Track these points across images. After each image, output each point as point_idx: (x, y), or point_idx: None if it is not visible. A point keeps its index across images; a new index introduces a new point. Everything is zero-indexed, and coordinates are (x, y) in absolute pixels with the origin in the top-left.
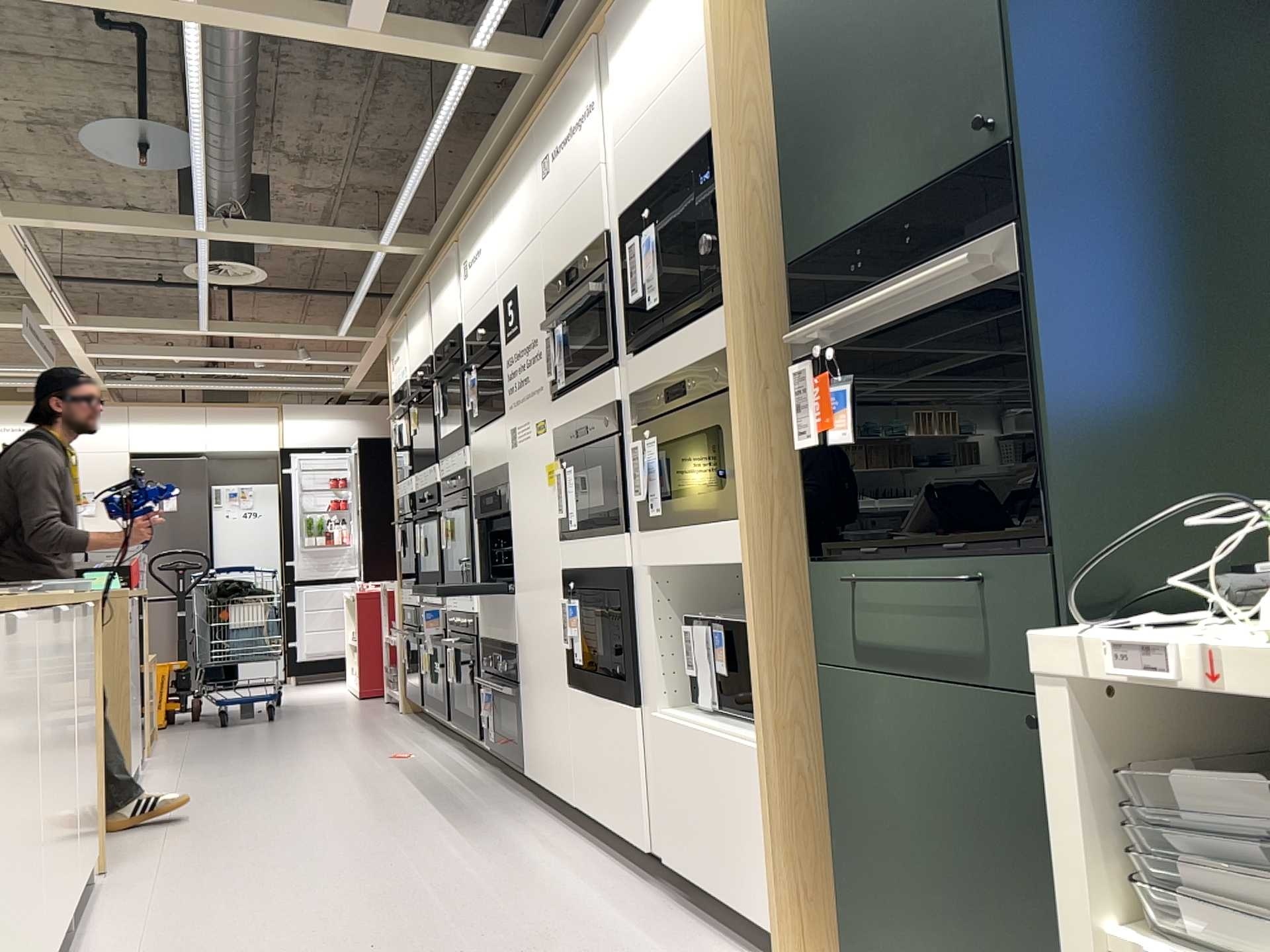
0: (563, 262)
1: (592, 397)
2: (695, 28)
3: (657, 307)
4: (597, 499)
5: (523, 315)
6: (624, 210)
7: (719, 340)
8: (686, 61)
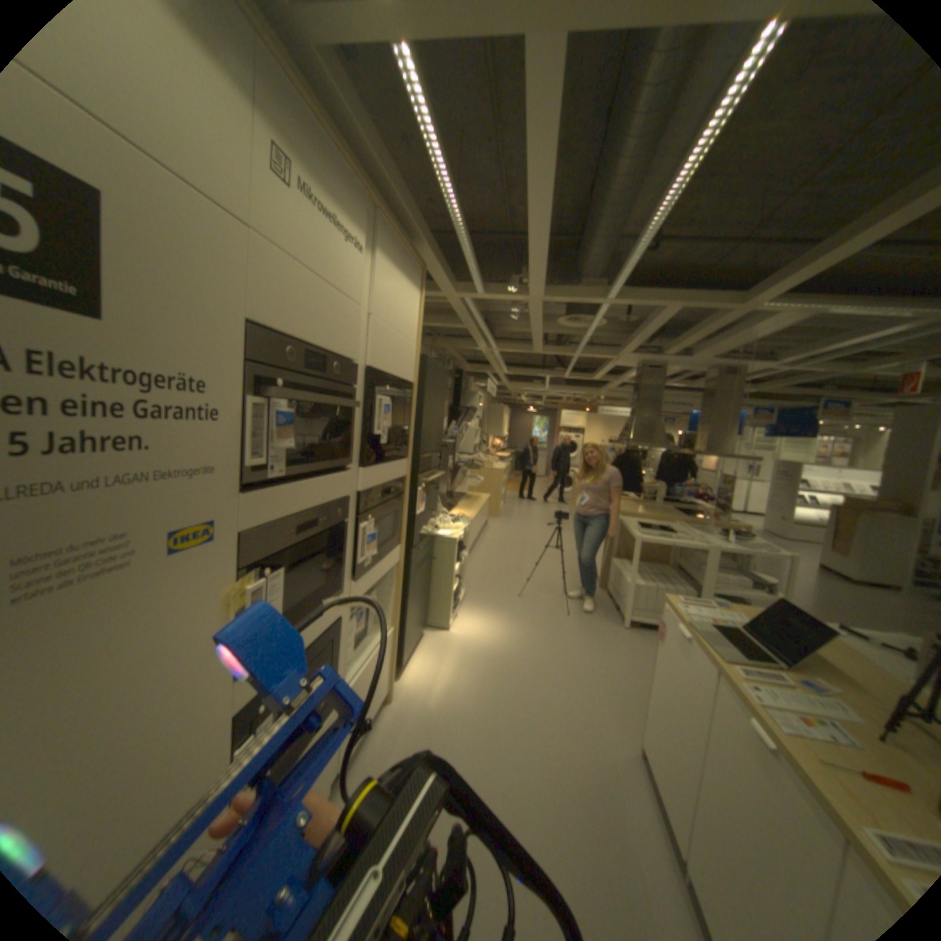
0: (298, 333)
1: (322, 493)
2: (412, 330)
3: (382, 445)
4: (307, 586)
5: (135, 297)
6: (364, 362)
7: (400, 473)
8: (408, 337)
